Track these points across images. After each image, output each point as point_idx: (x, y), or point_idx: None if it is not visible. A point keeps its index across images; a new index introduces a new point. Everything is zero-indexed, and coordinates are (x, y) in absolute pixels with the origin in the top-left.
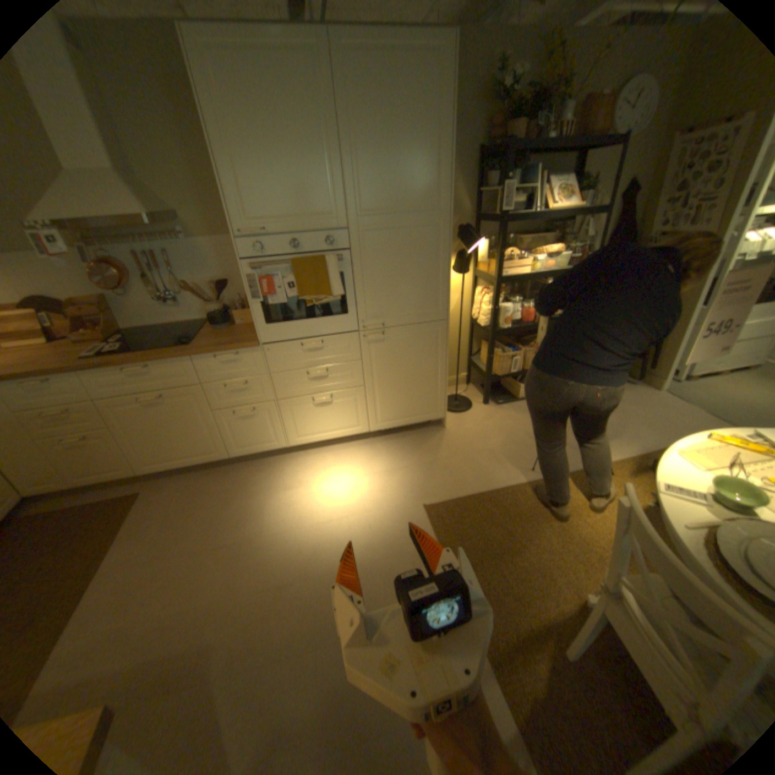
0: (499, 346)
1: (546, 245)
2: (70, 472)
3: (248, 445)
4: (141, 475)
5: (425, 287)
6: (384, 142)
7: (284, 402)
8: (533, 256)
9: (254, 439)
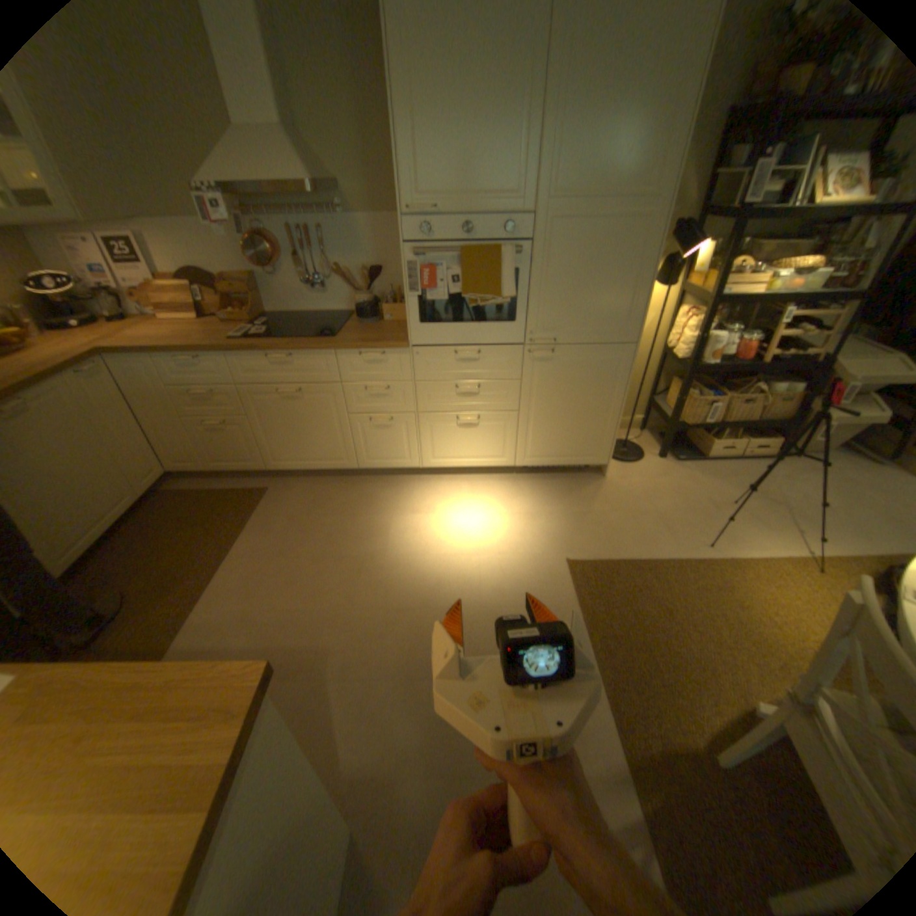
0: (696, 386)
1: (796, 256)
2: (208, 455)
3: (380, 459)
4: (272, 470)
5: (618, 299)
6: (603, 98)
7: (425, 417)
8: (773, 270)
9: (387, 452)
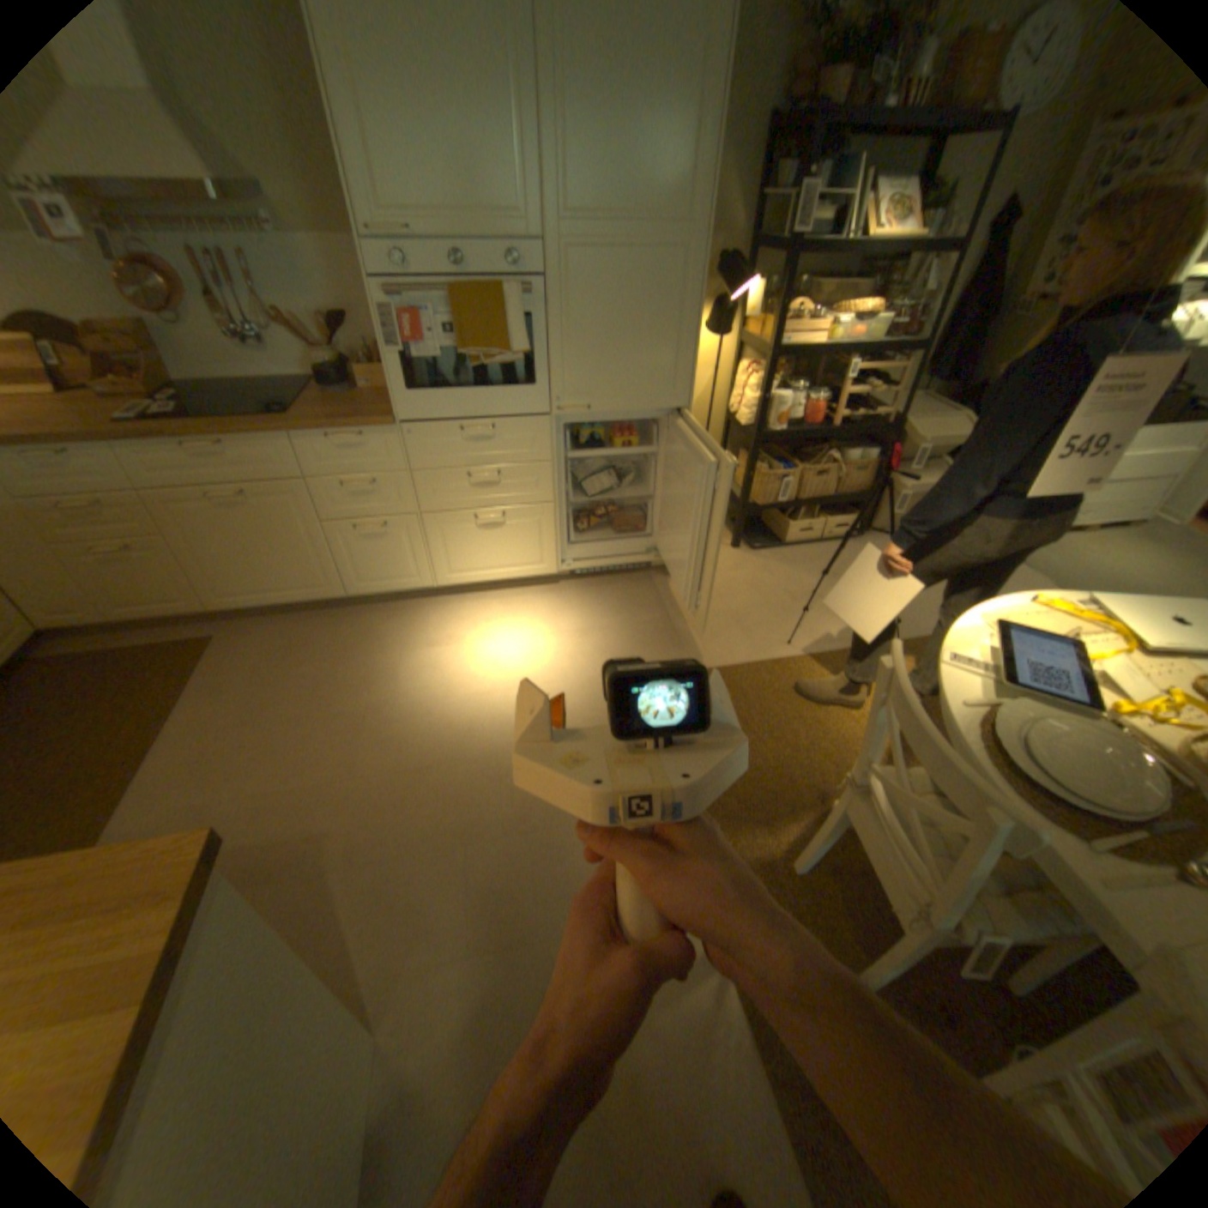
0: (765, 459)
1: (857, 299)
2: (107, 598)
3: (376, 580)
4: (214, 611)
5: (659, 352)
6: (611, 88)
7: (432, 517)
8: (833, 316)
9: (385, 570)
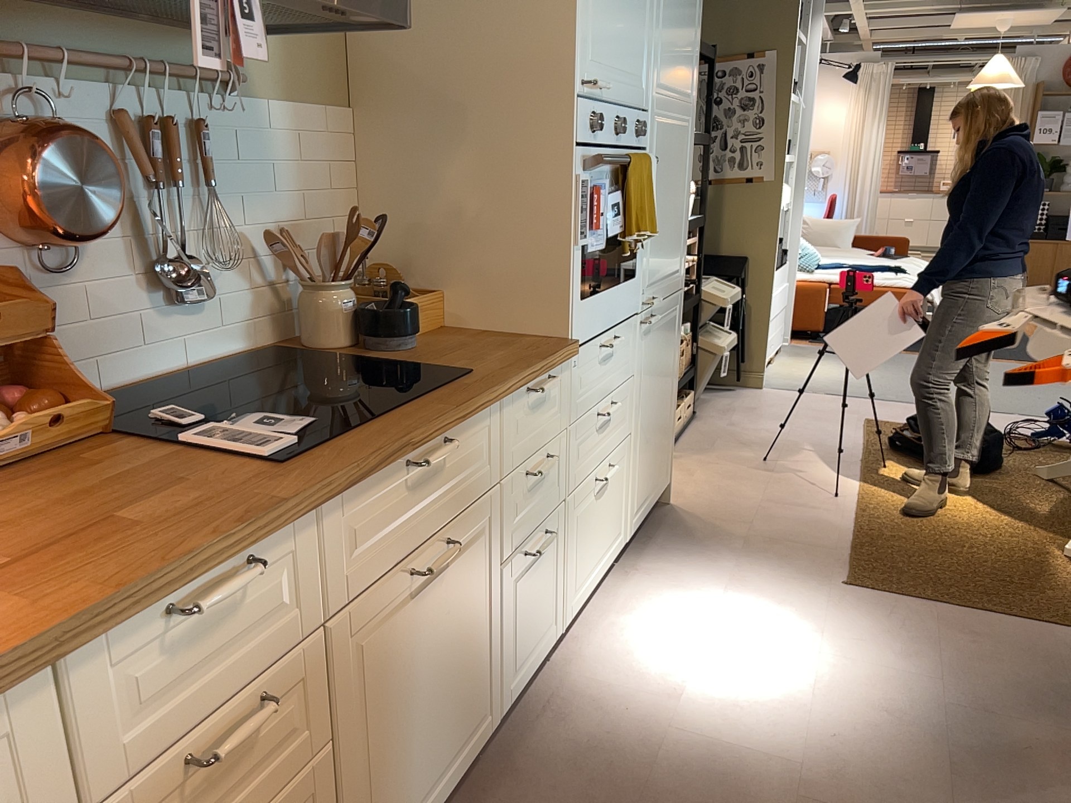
0: None
1: None
2: None
3: (526, 656)
4: None
5: (679, 229)
6: None
7: (573, 499)
8: None
9: (535, 628)
